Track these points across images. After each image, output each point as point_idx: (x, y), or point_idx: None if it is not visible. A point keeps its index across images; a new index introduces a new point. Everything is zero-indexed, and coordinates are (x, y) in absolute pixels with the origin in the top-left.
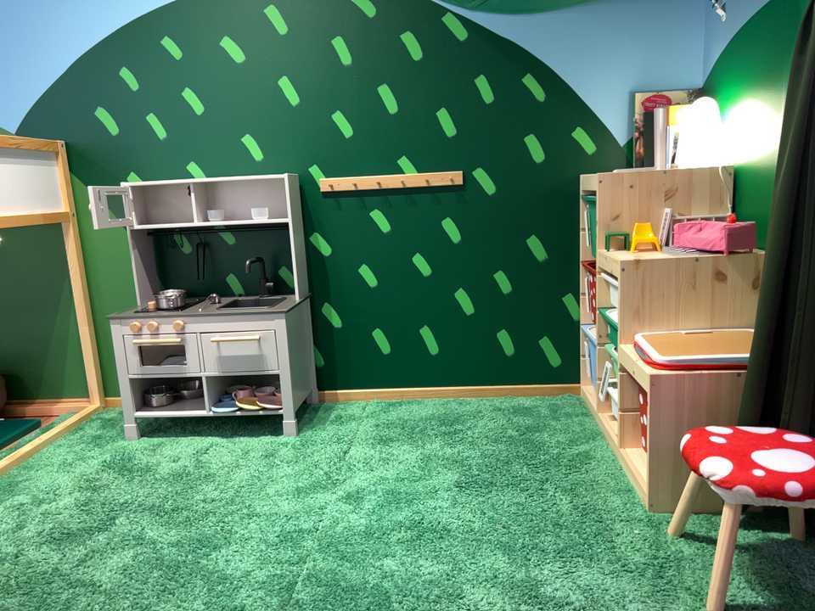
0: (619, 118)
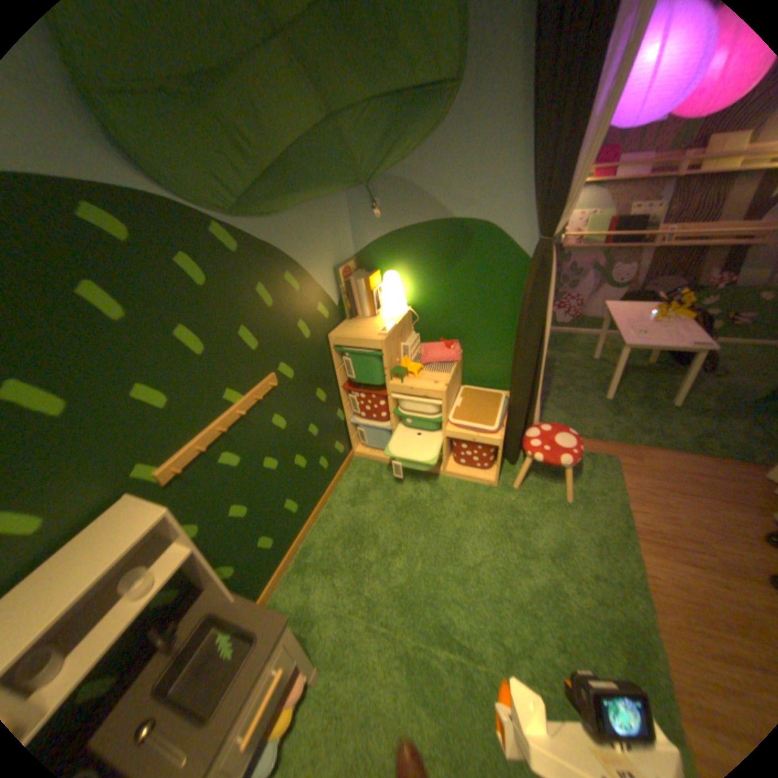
0: (333, 288)
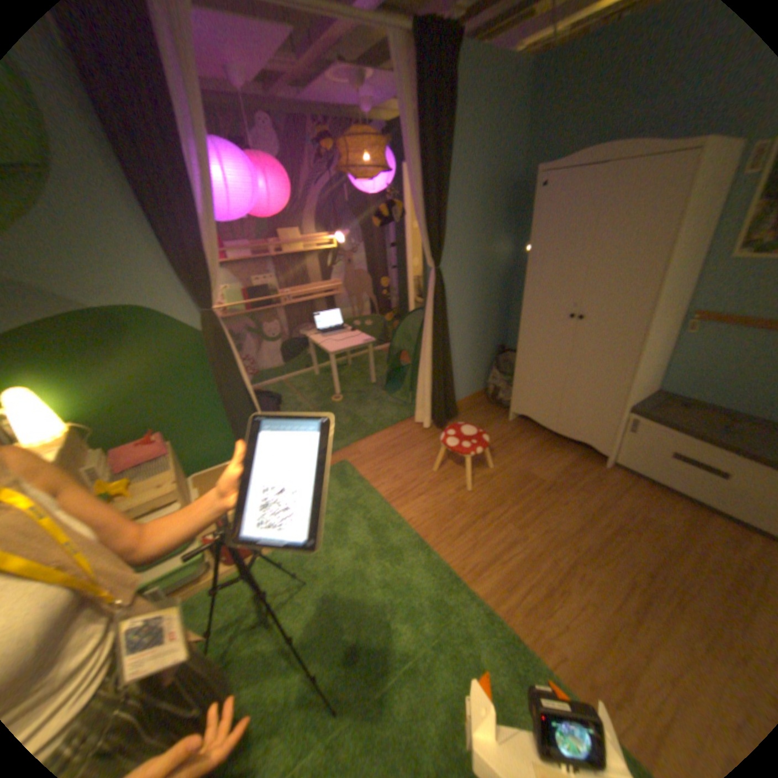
0: None
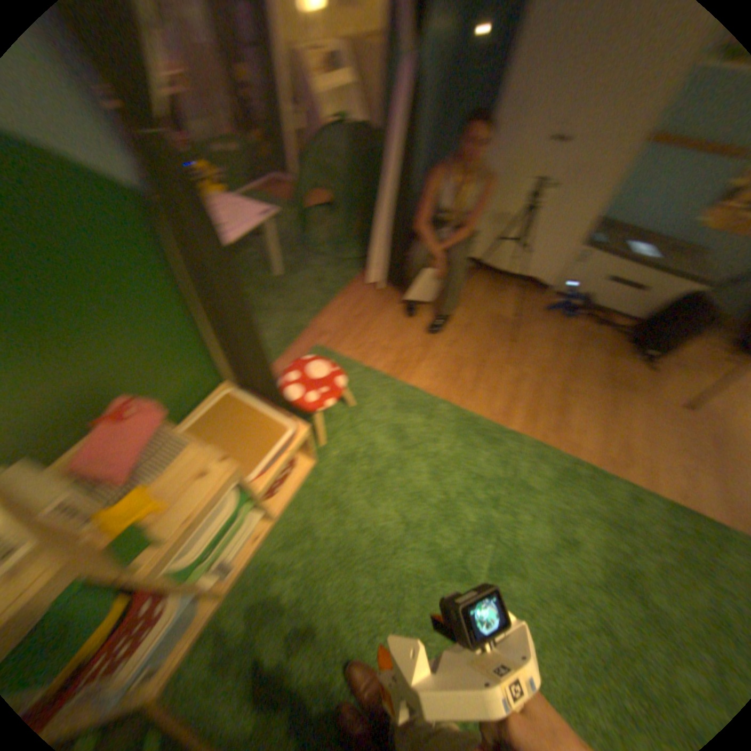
0: None
